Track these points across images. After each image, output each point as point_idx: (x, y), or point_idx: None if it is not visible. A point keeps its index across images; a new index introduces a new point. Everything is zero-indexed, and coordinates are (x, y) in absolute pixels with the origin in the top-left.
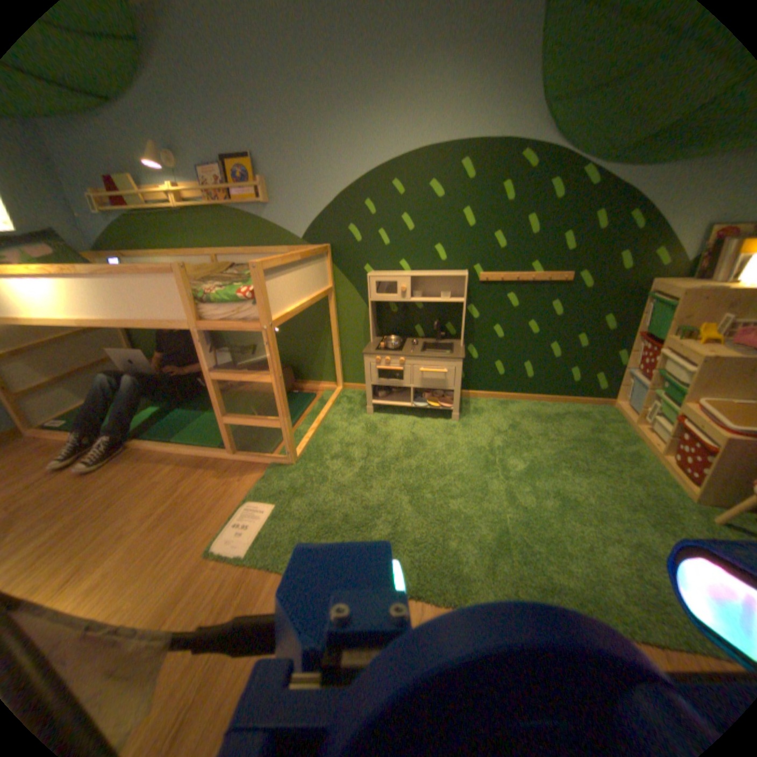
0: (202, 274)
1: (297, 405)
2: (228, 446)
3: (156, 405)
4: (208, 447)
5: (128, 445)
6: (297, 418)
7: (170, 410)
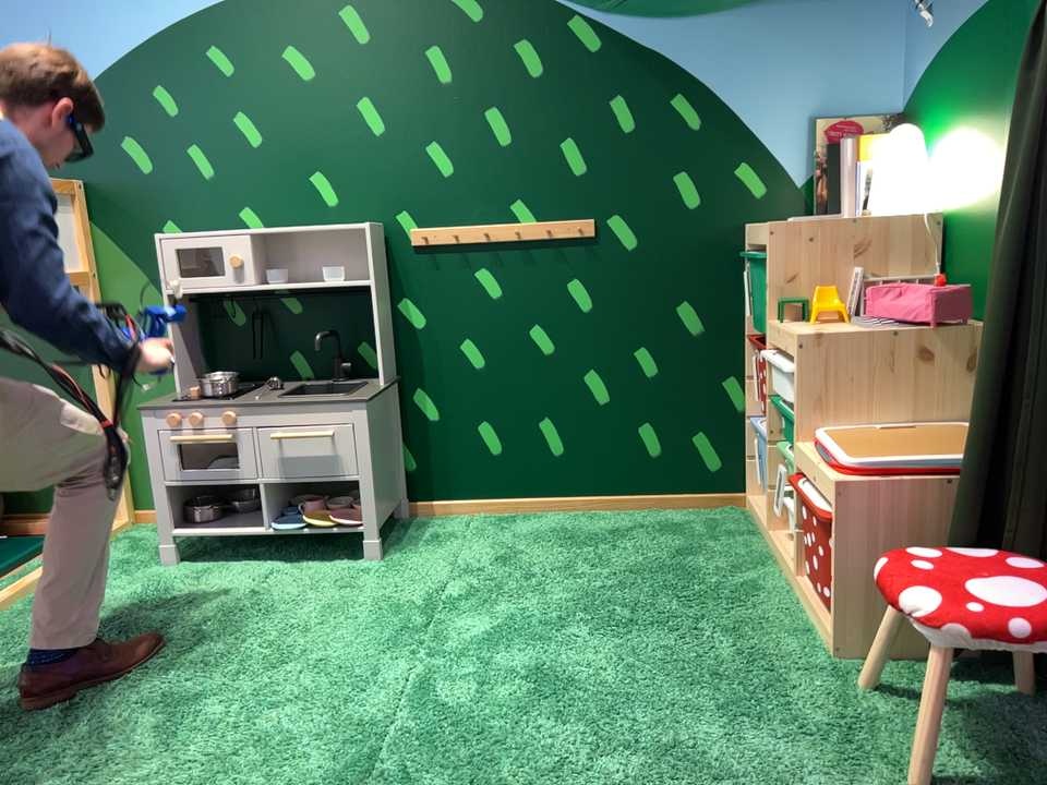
0: None
1: None
2: None
3: None
4: None
5: None
6: None
7: None
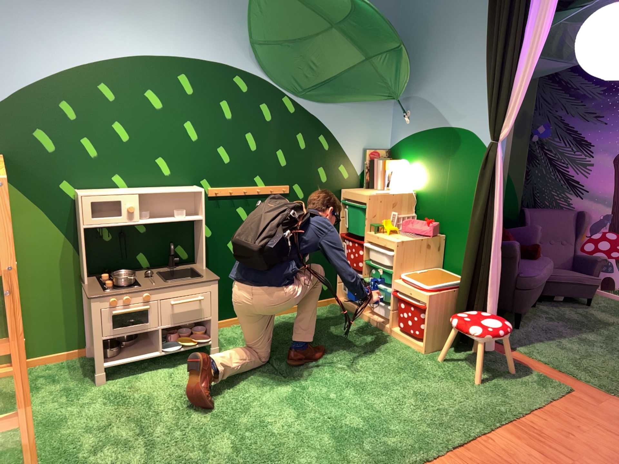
0: None
1: None
2: None
3: None
4: None
5: None
6: None
7: None
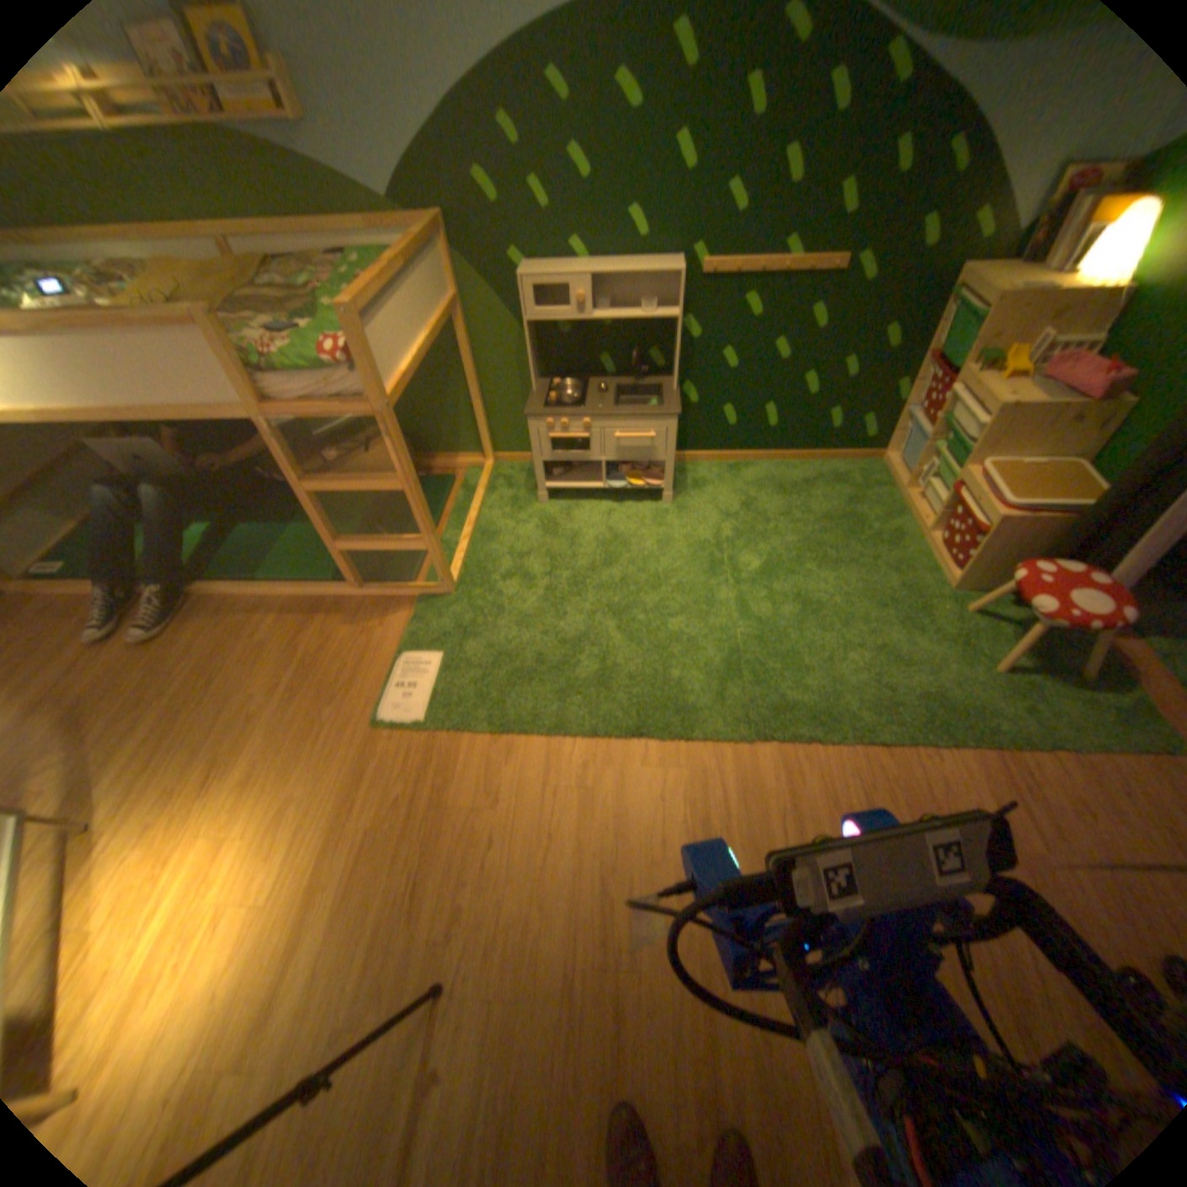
0: (223, 293)
1: (432, 500)
2: (352, 580)
3: (204, 520)
4: (319, 582)
5: (193, 590)
6: (438, 522)
7: (232, 526)
